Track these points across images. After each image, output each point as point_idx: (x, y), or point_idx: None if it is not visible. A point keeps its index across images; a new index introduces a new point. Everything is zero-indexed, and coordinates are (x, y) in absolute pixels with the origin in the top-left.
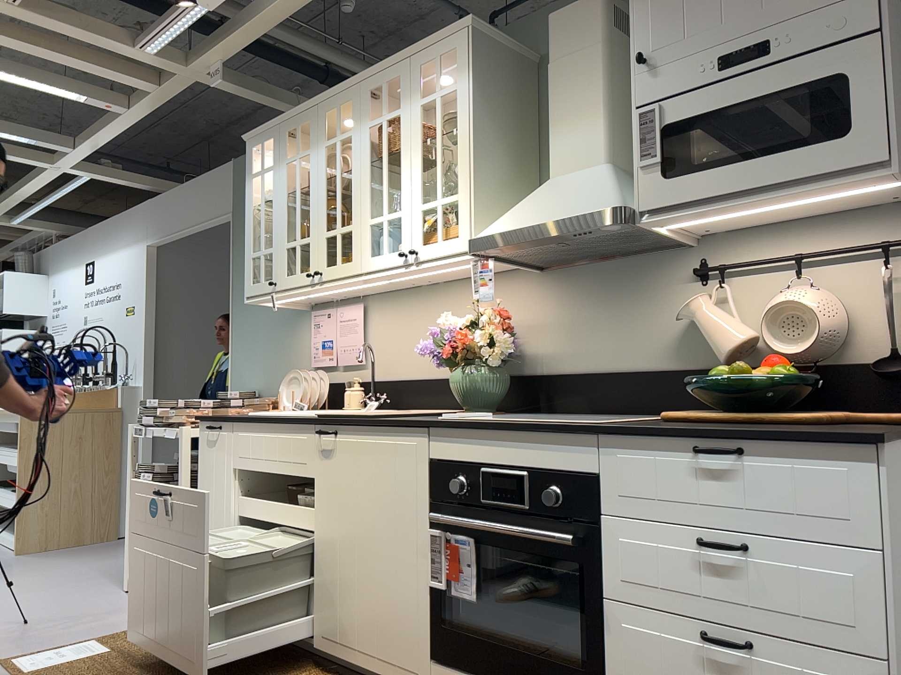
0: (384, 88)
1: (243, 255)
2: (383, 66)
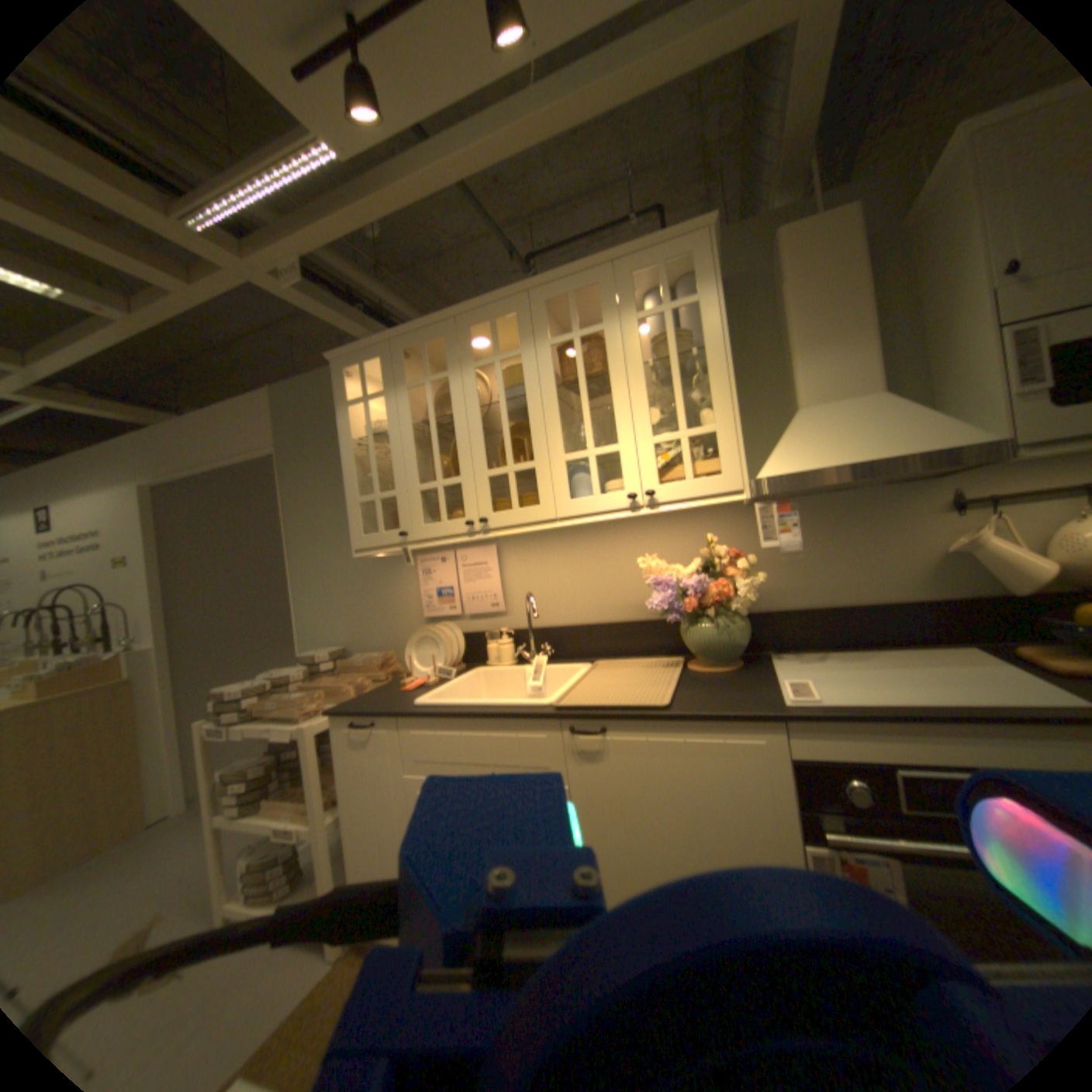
0: (571, 296)
1: (297, 495)
2: (568, 269)
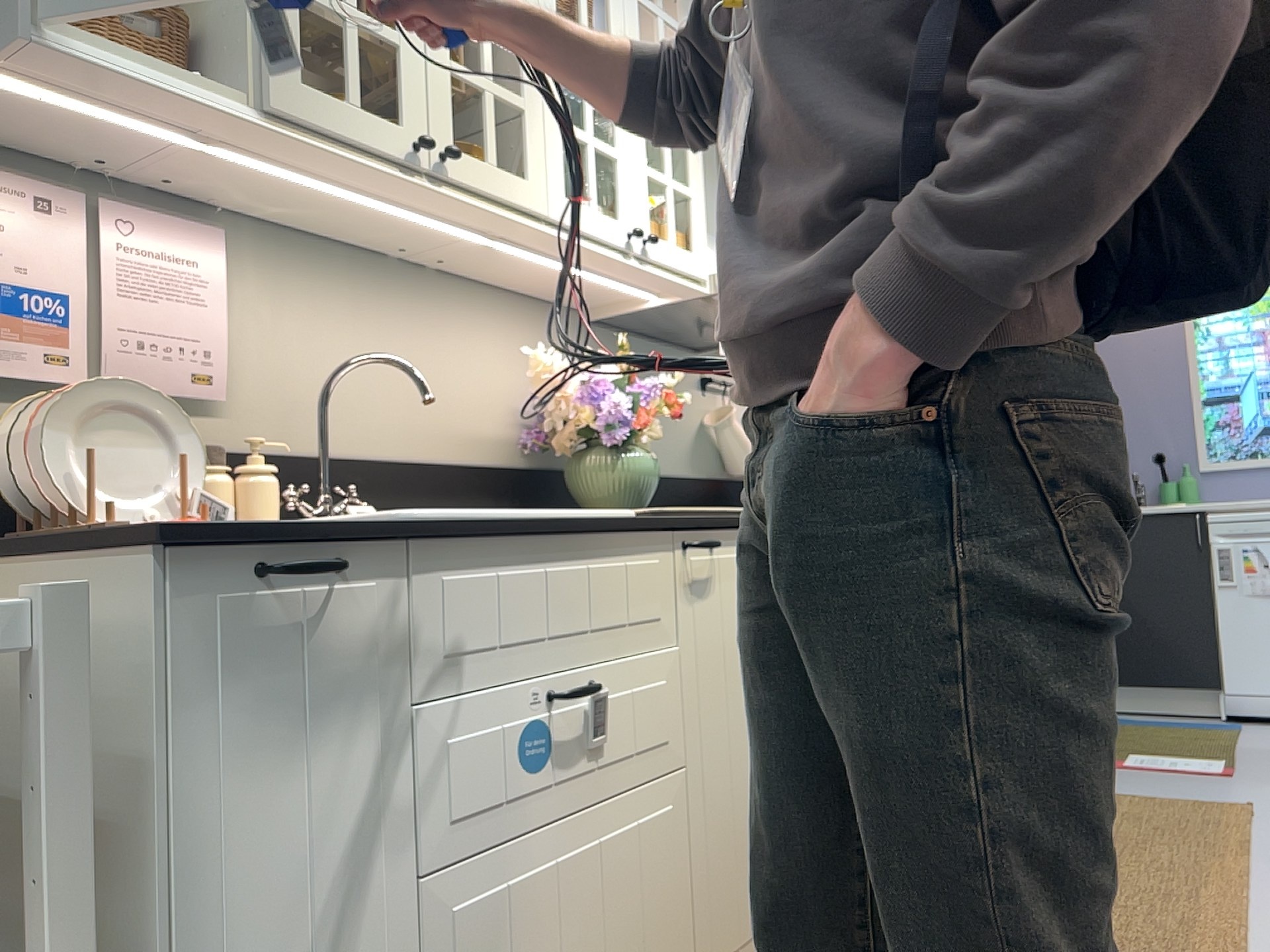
0: None
1: None
2: None
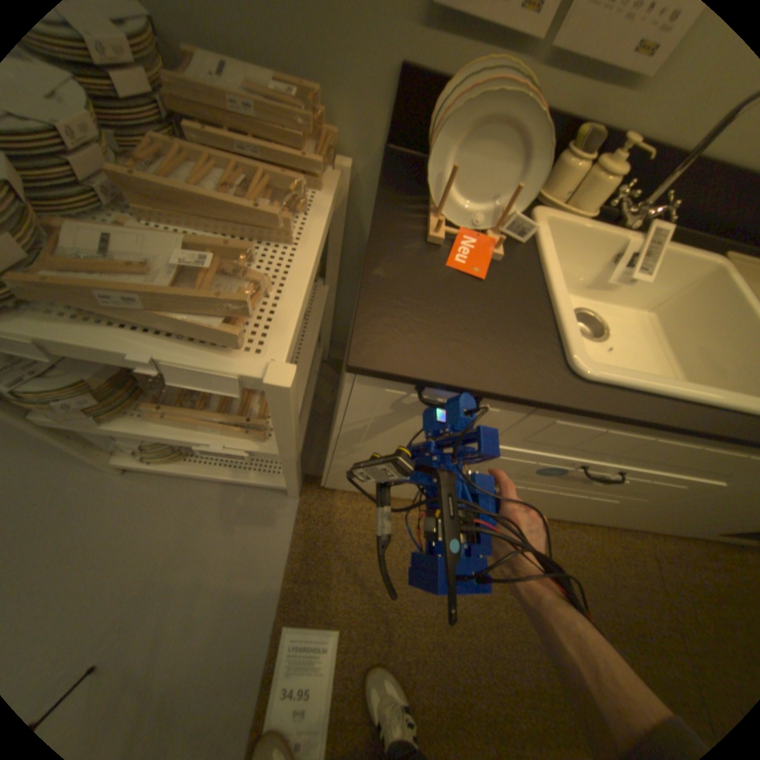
0: None
1: None
2: None
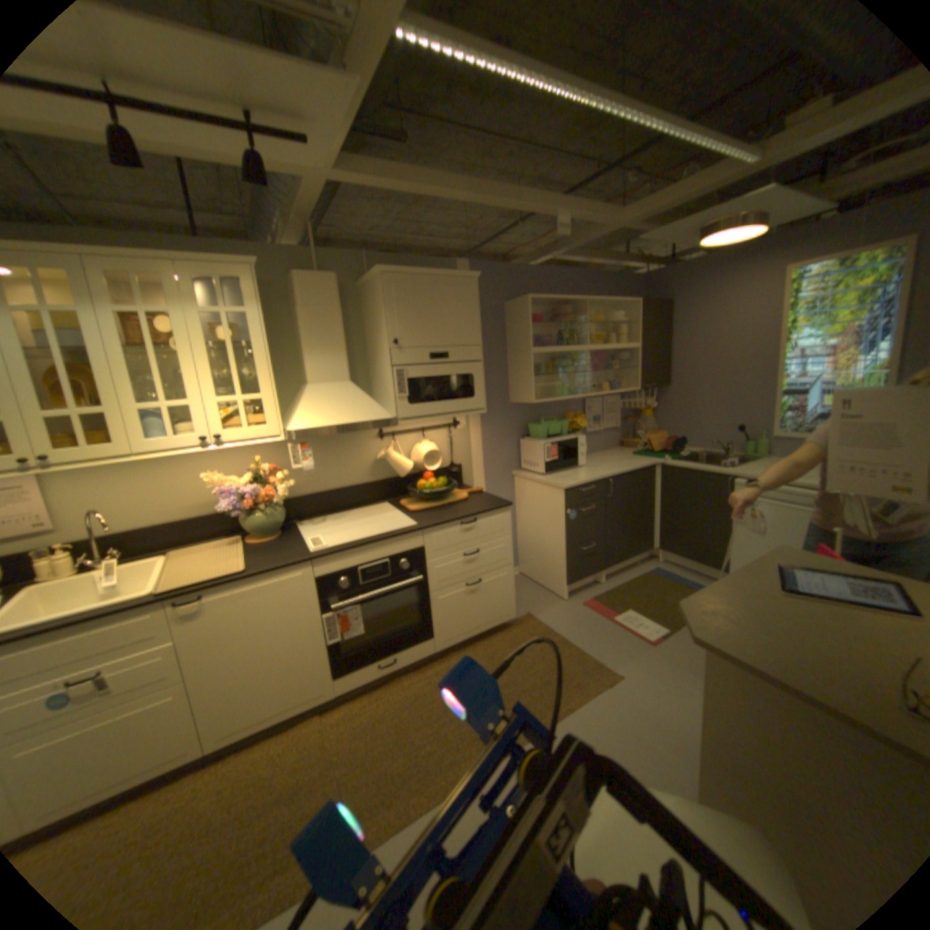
0: (135, 277)
1: None
2: (129, 254)
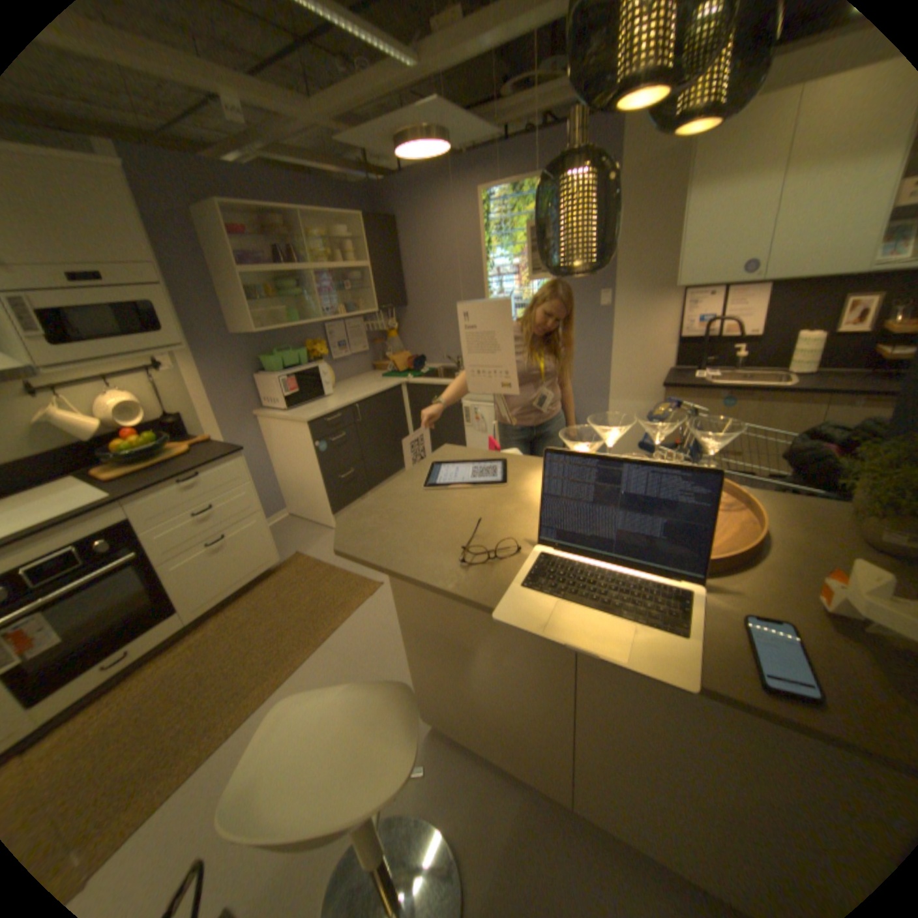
0: None
1: None
2: None
